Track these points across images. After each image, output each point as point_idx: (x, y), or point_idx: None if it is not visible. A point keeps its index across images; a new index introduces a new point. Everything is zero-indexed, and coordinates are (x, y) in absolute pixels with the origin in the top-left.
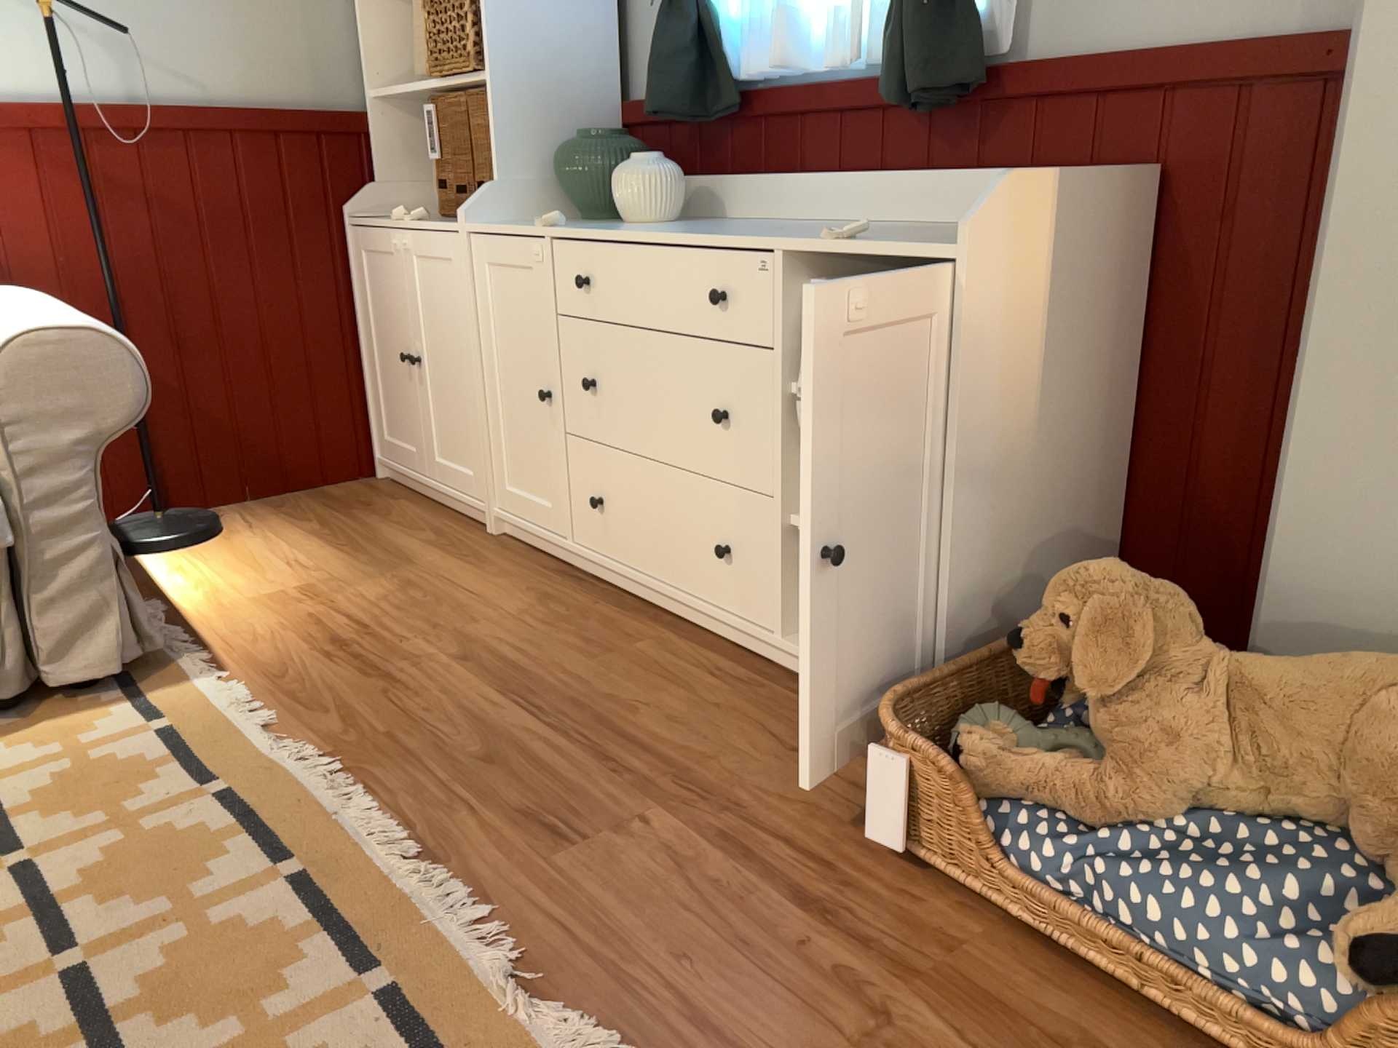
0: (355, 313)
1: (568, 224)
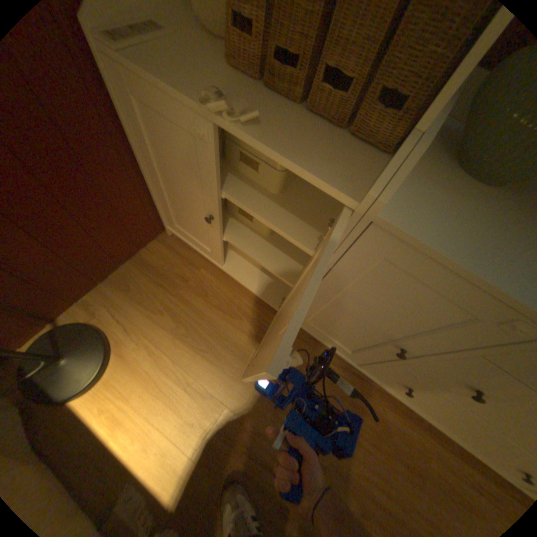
0: (130, 140)
1: (475, 188)
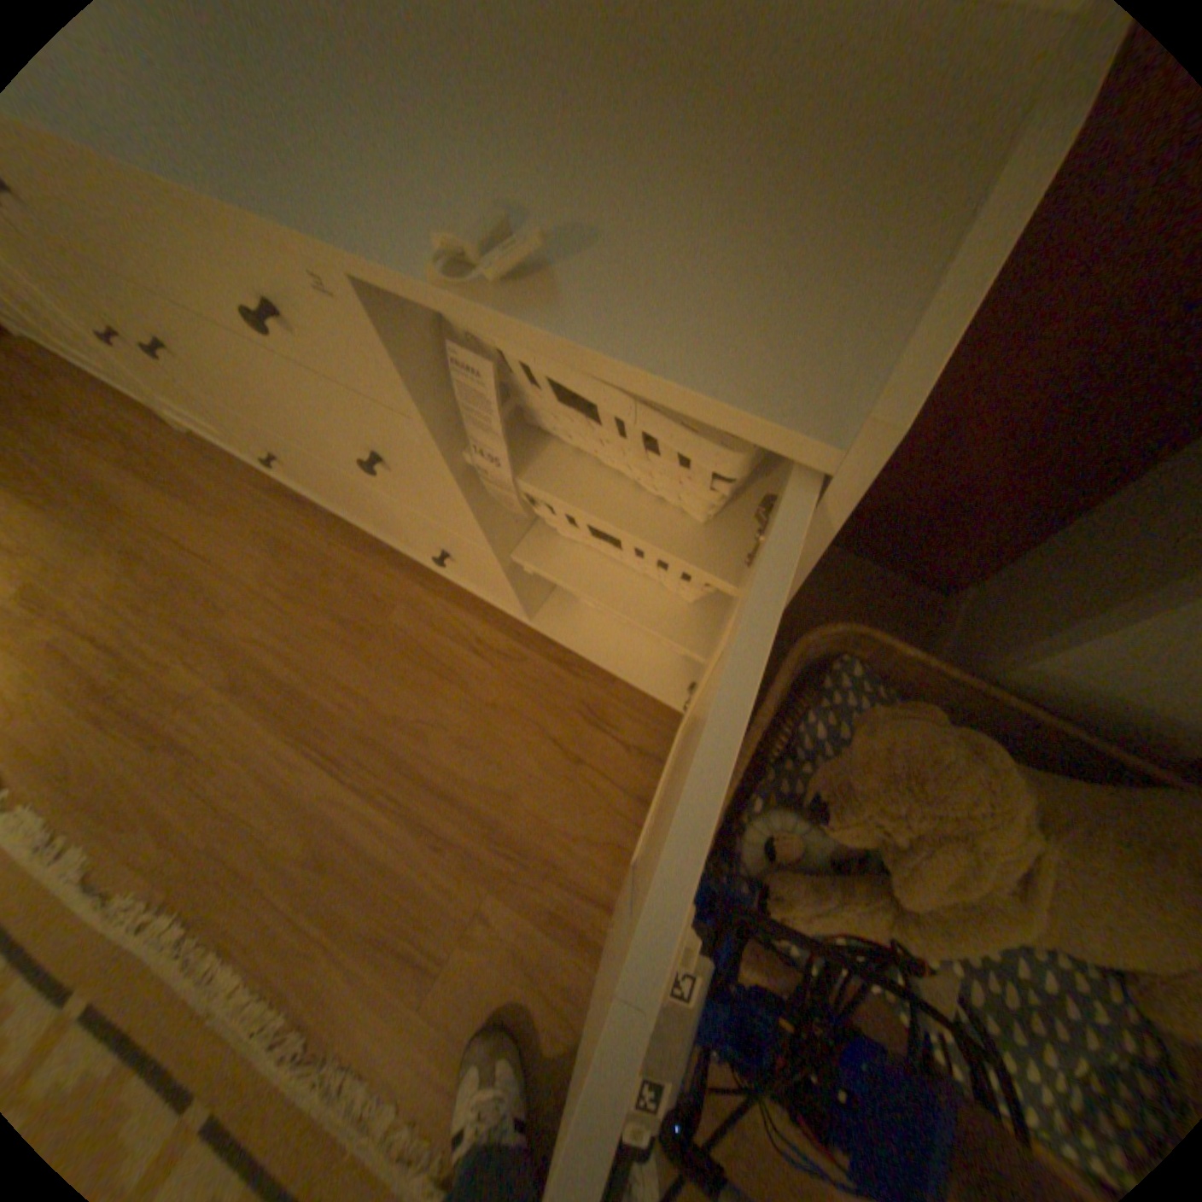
0: None
1: None
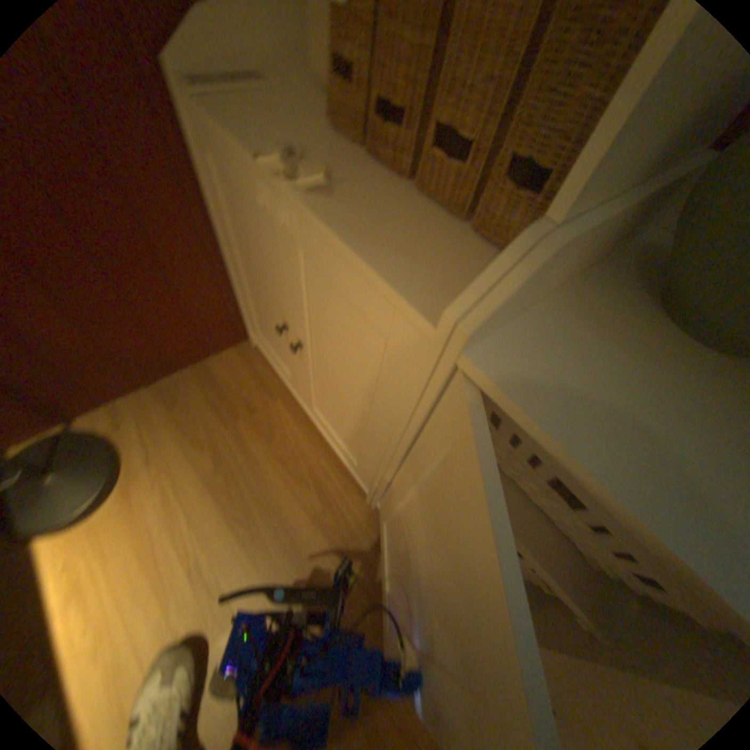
0: (213, 211)
1: (683, 349)
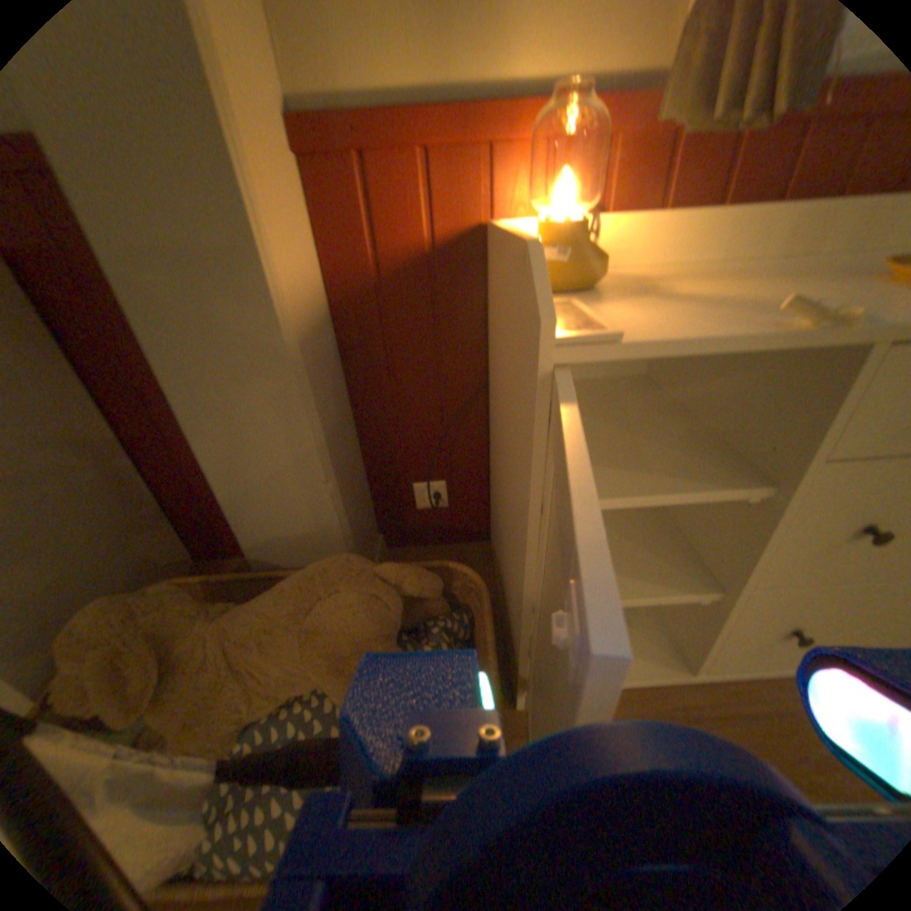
0: None
1: None
